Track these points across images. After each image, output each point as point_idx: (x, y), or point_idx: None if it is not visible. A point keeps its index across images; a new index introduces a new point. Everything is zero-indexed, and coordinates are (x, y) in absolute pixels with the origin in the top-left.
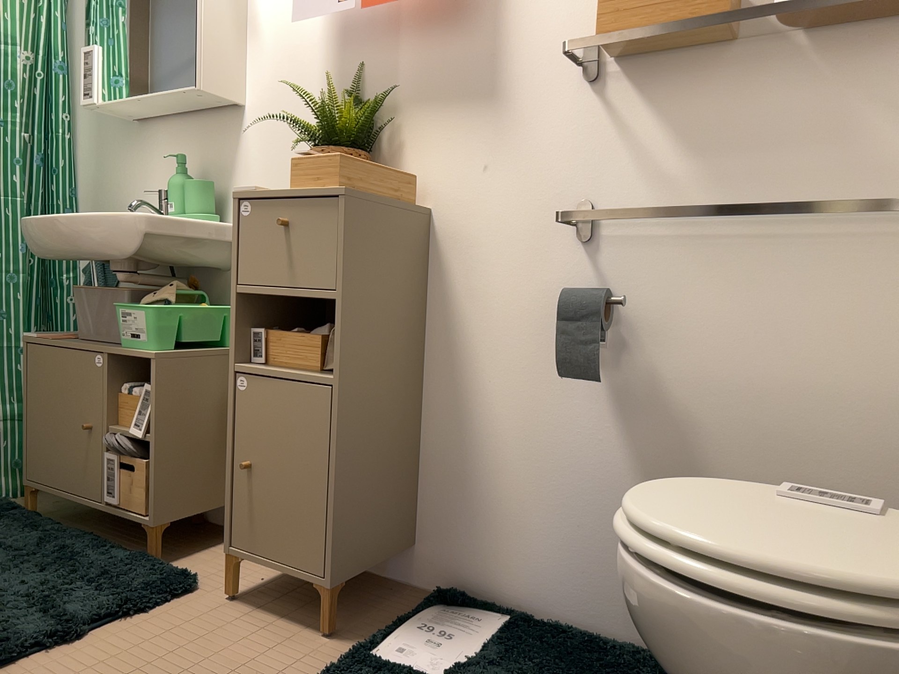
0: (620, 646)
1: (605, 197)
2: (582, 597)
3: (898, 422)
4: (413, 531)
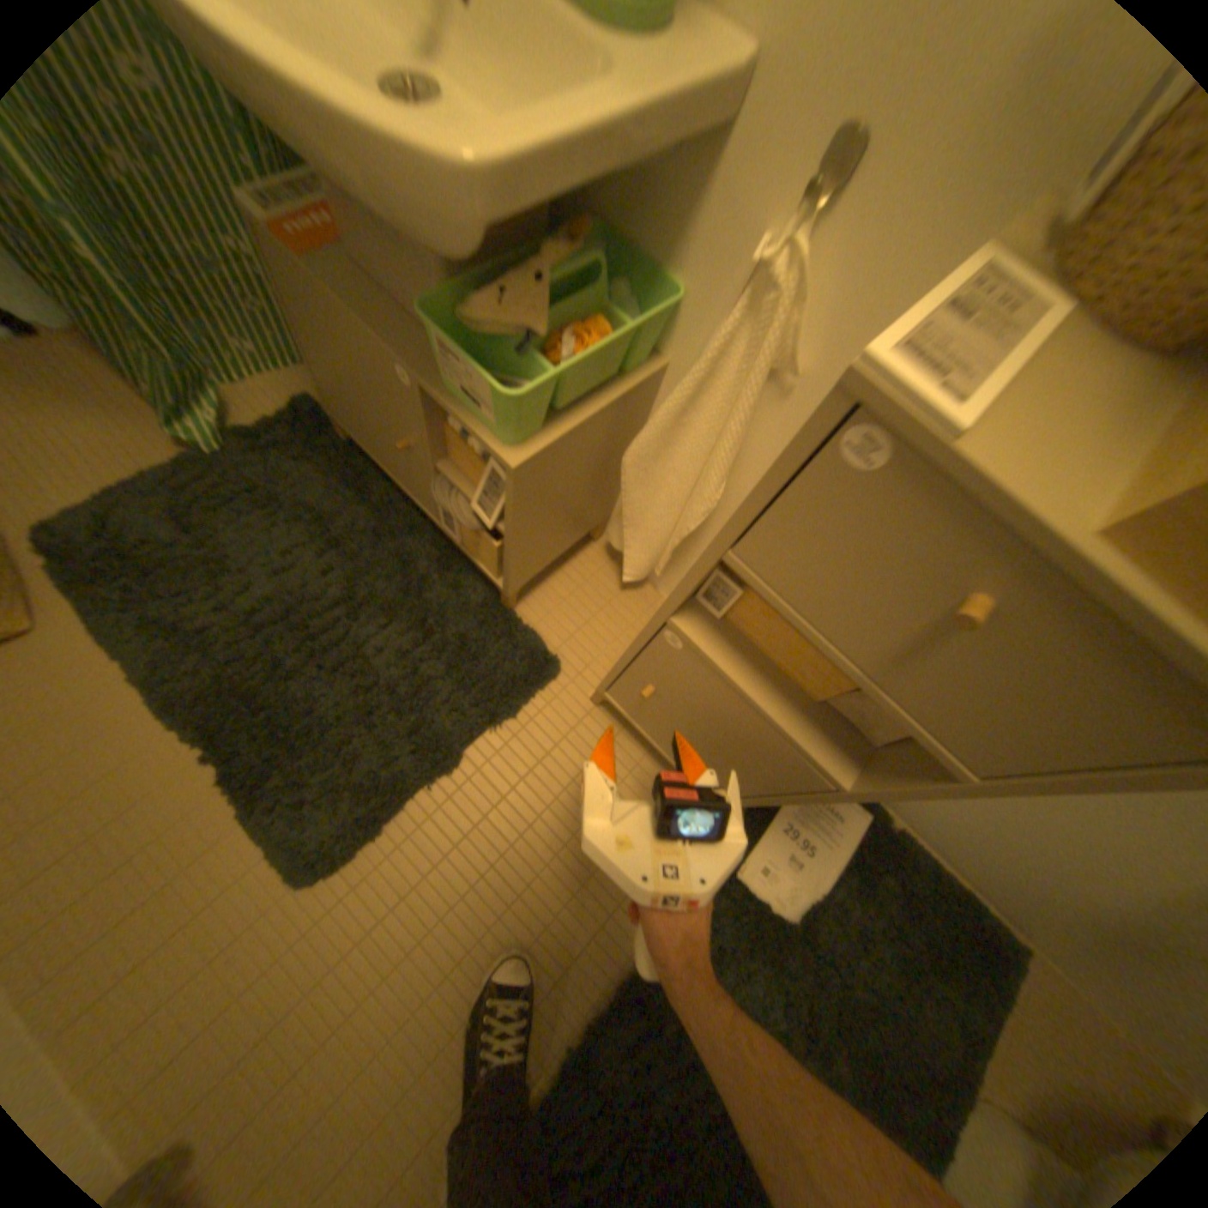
0: (969, 899)
1: None
2: (962, 847)
3: None
4: None
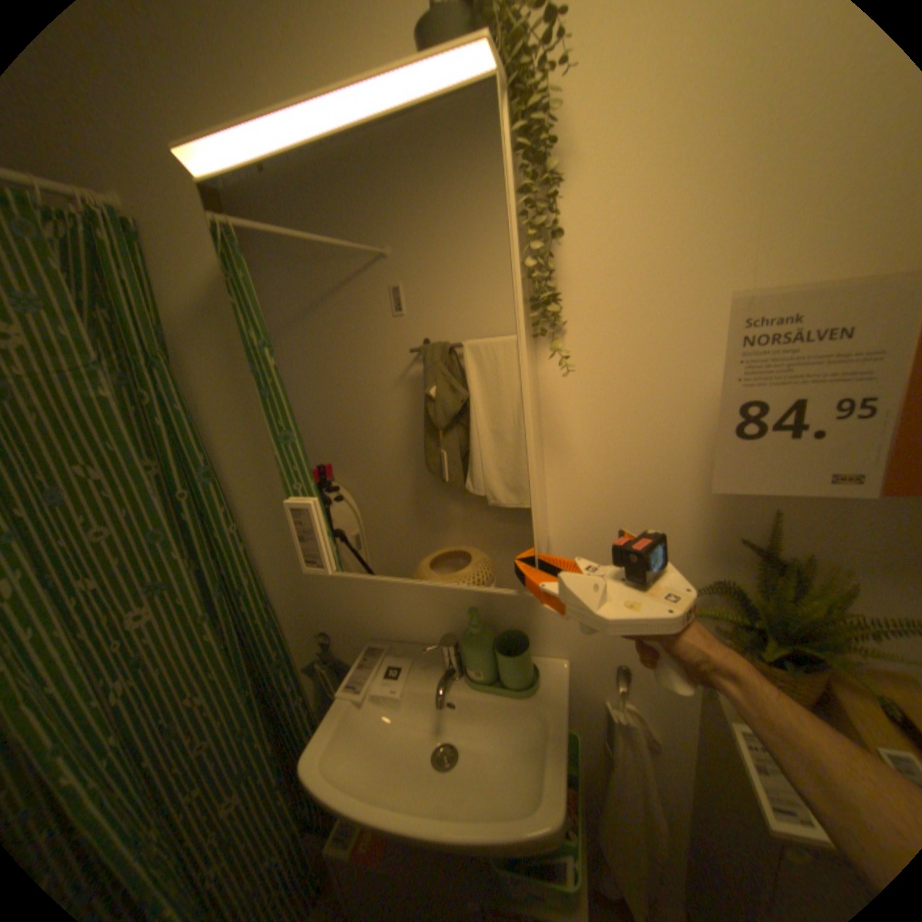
0: None
1: None
2: None
3: None
4: None
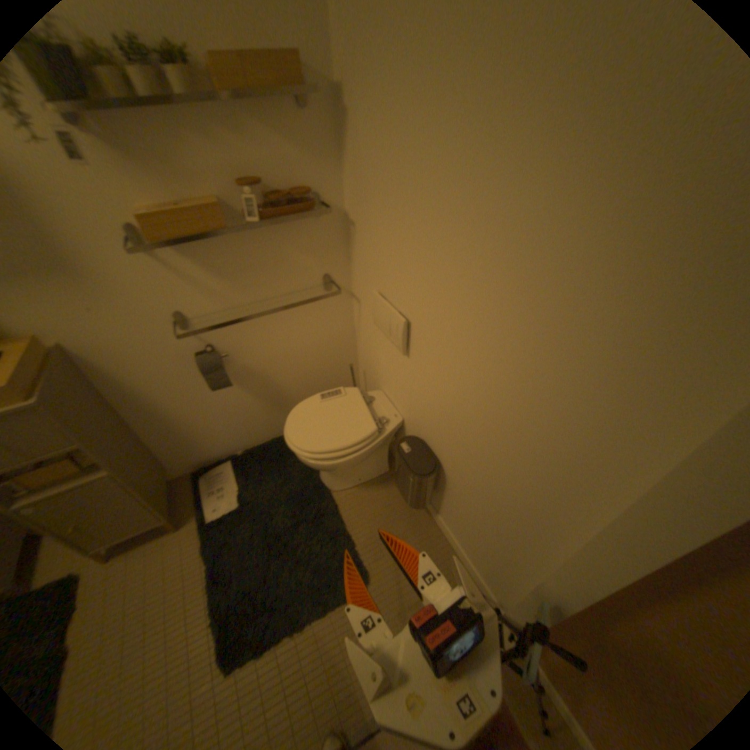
0: (270, 443)
1: (184, 308)
2: (248, 439)
3: (325, 347)
4: (160, 467)
